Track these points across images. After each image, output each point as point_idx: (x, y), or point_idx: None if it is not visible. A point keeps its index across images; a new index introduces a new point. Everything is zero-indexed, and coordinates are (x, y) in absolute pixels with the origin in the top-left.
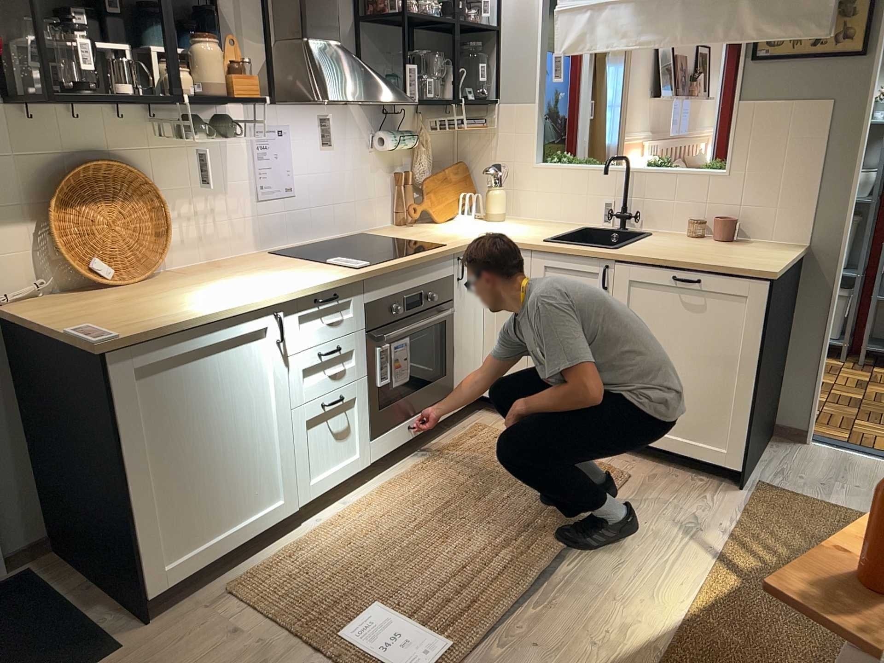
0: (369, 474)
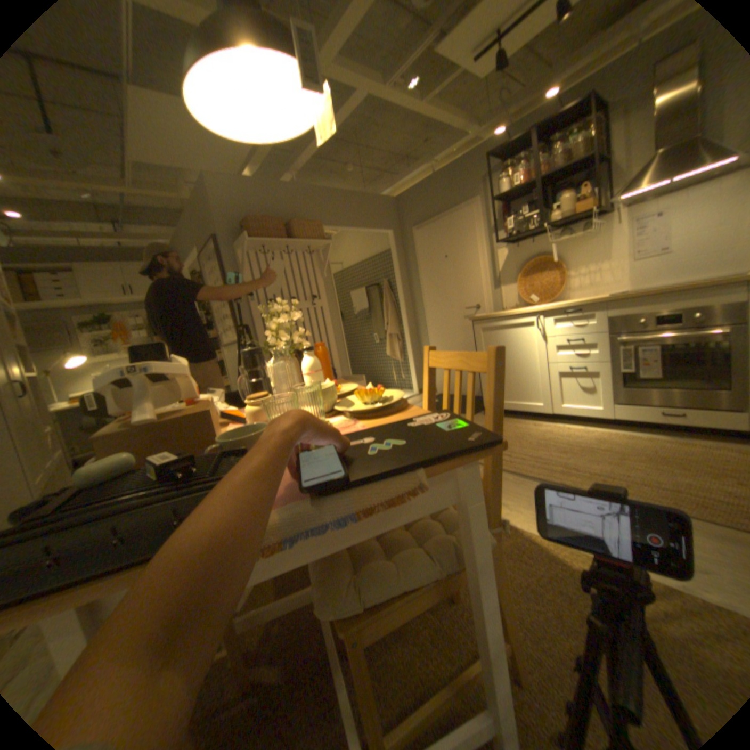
0: (626, 429)
